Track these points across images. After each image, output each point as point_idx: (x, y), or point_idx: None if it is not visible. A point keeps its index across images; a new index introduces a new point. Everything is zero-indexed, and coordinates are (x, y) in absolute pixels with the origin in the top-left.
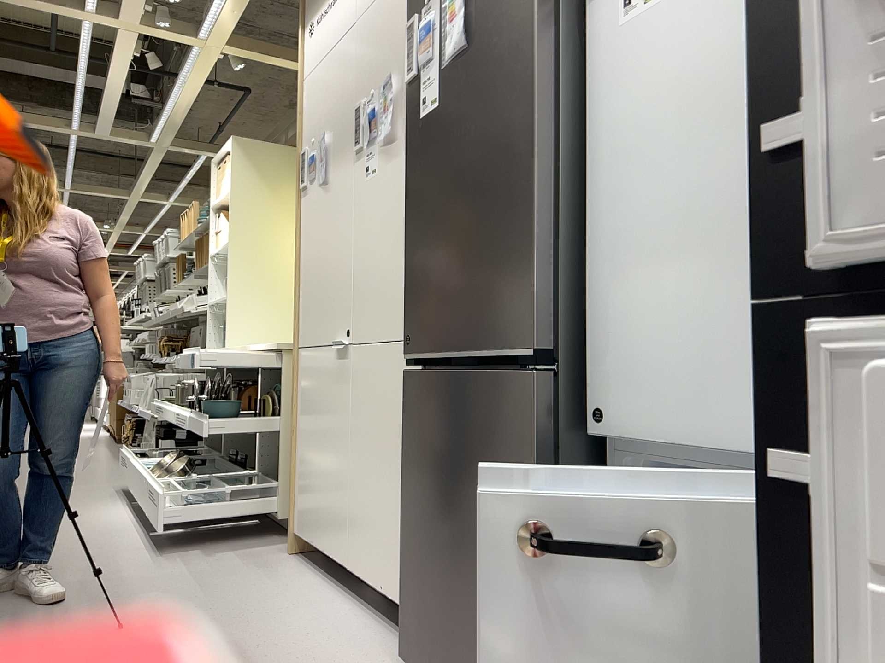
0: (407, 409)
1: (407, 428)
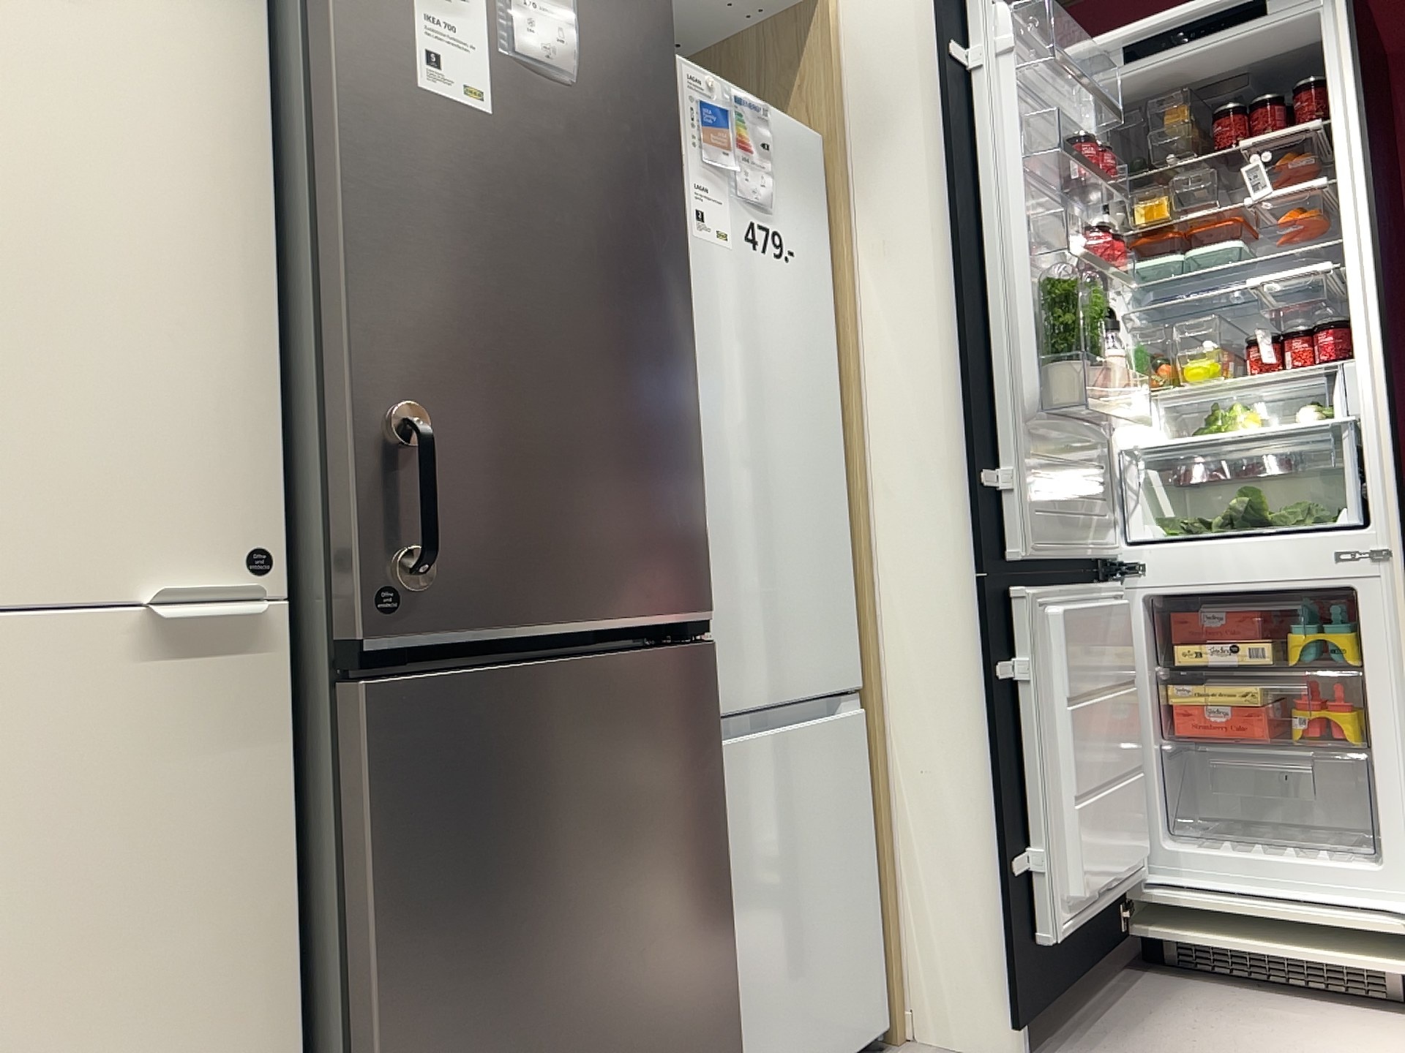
0: (386, 777)
1: (388, 825)
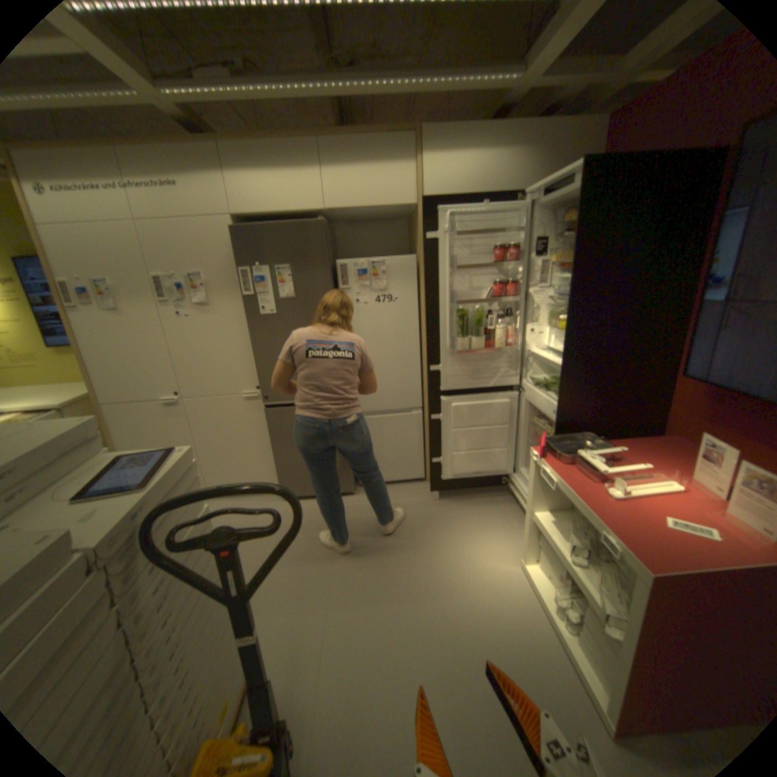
0: (271, 421)
1: (272, 427)
